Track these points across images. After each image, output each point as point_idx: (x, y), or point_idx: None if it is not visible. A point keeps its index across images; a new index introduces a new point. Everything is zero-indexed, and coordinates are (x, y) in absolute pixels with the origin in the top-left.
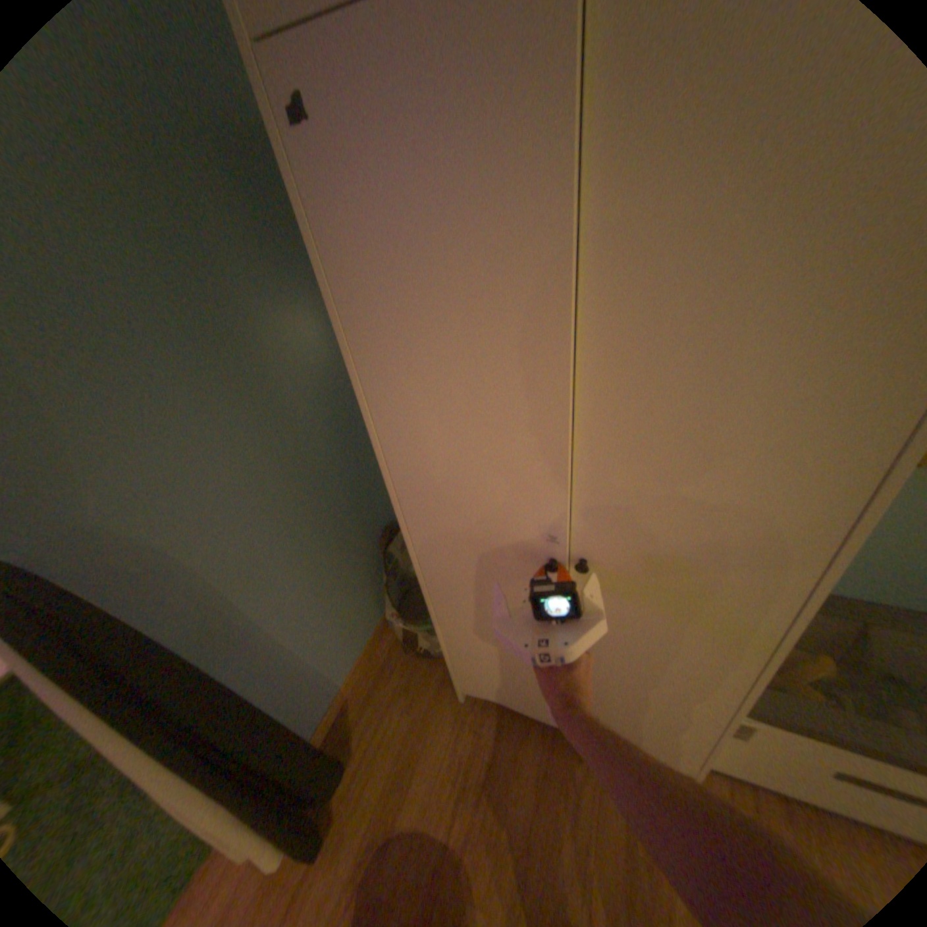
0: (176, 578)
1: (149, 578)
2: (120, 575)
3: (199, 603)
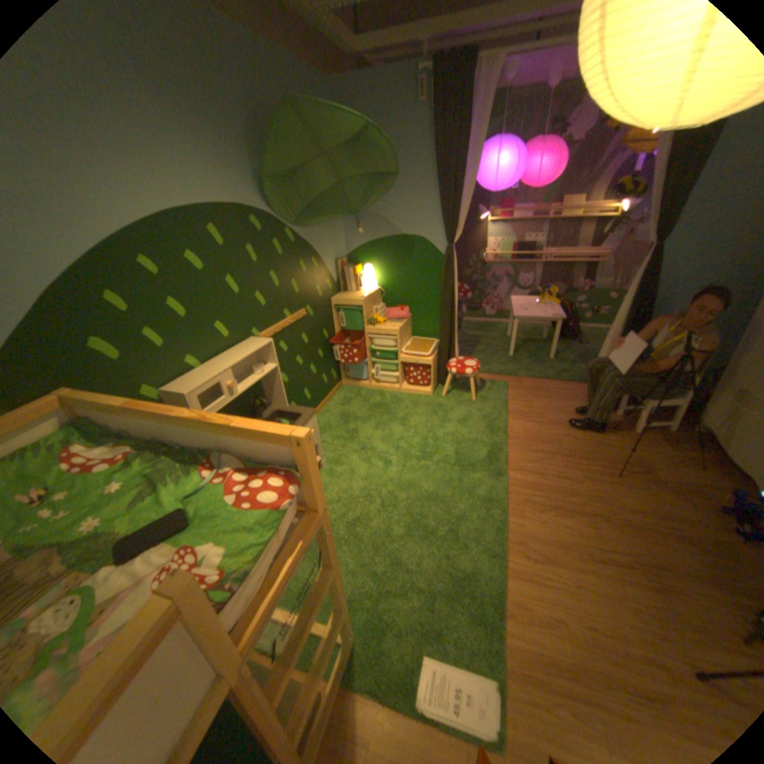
0: (671, 288)
1: (668, 281)
2: (665, 274)
3: (666, 301)
